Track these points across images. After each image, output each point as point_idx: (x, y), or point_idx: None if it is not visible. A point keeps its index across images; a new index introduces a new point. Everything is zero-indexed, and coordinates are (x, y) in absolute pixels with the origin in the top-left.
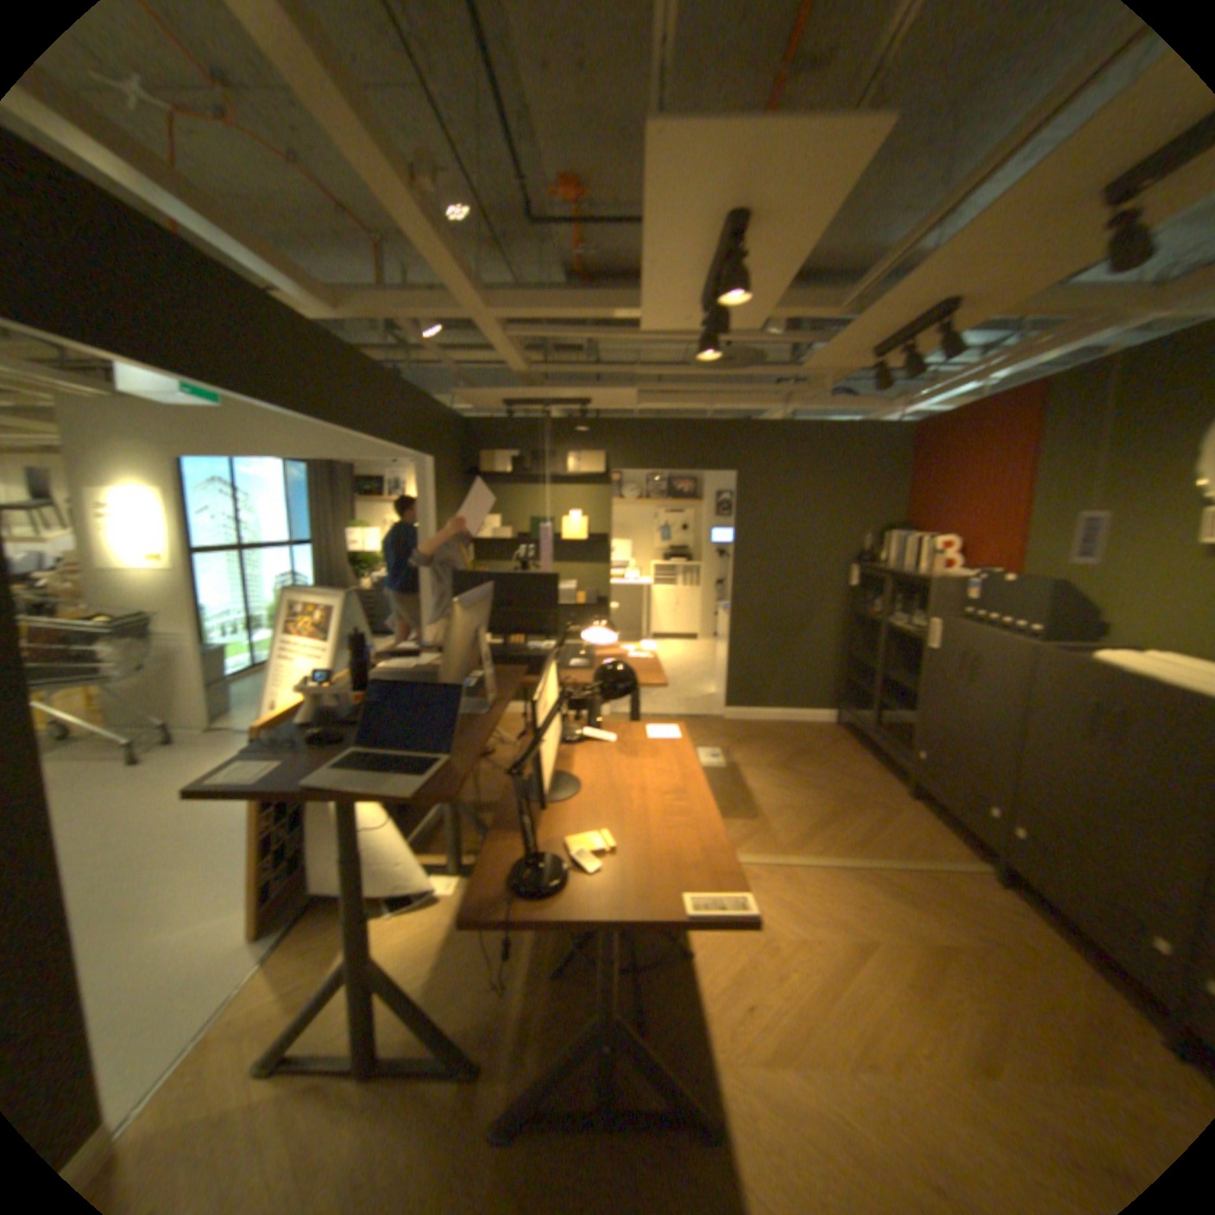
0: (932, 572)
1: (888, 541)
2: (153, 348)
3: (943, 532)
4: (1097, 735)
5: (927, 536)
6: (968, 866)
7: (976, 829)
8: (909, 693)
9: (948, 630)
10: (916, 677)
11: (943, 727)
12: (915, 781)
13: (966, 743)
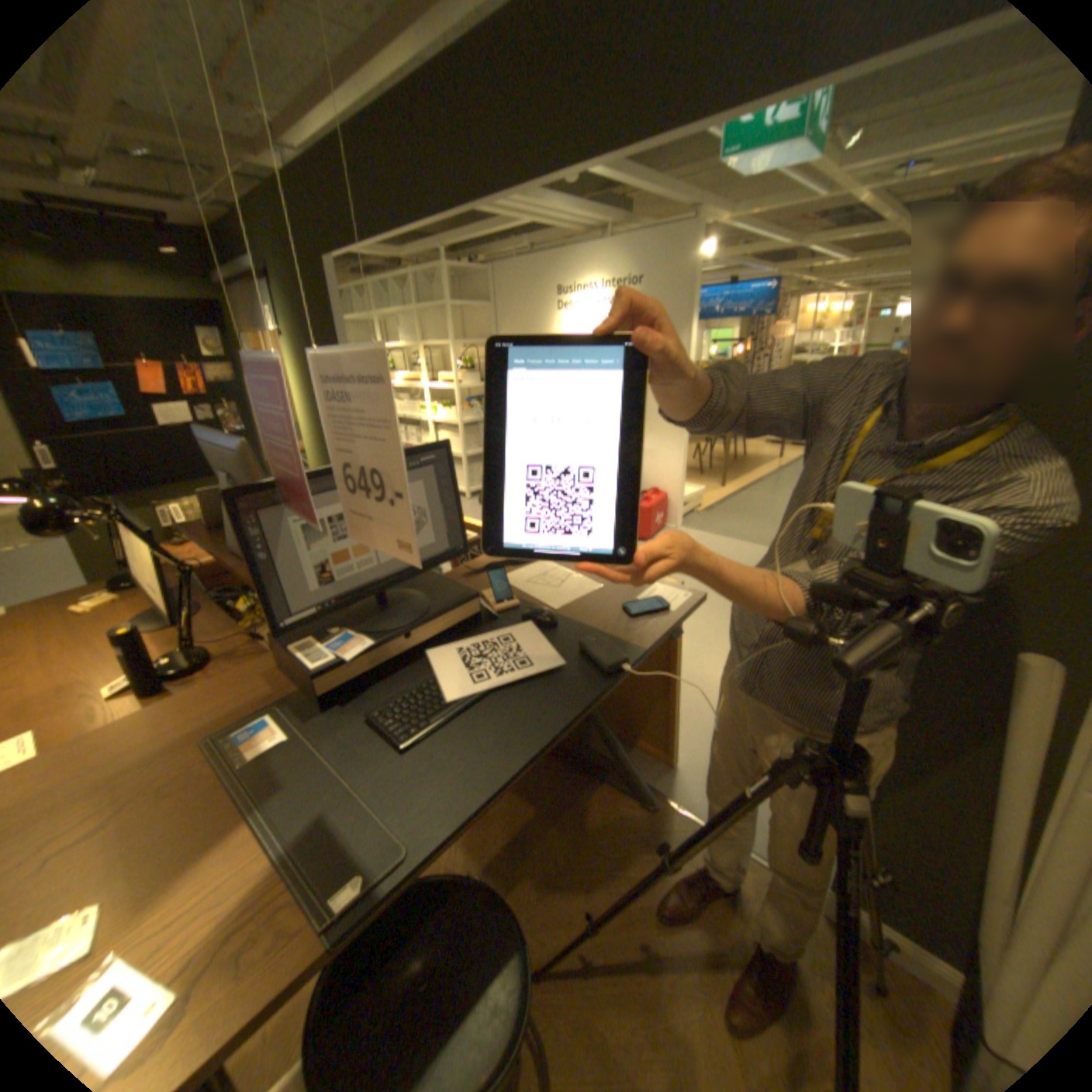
0: None
1: None
2: (362, 226)
3: None
4: None
5: None
6: None
7: None
8: None
9: None
10: None
11: None
12: None
13: None
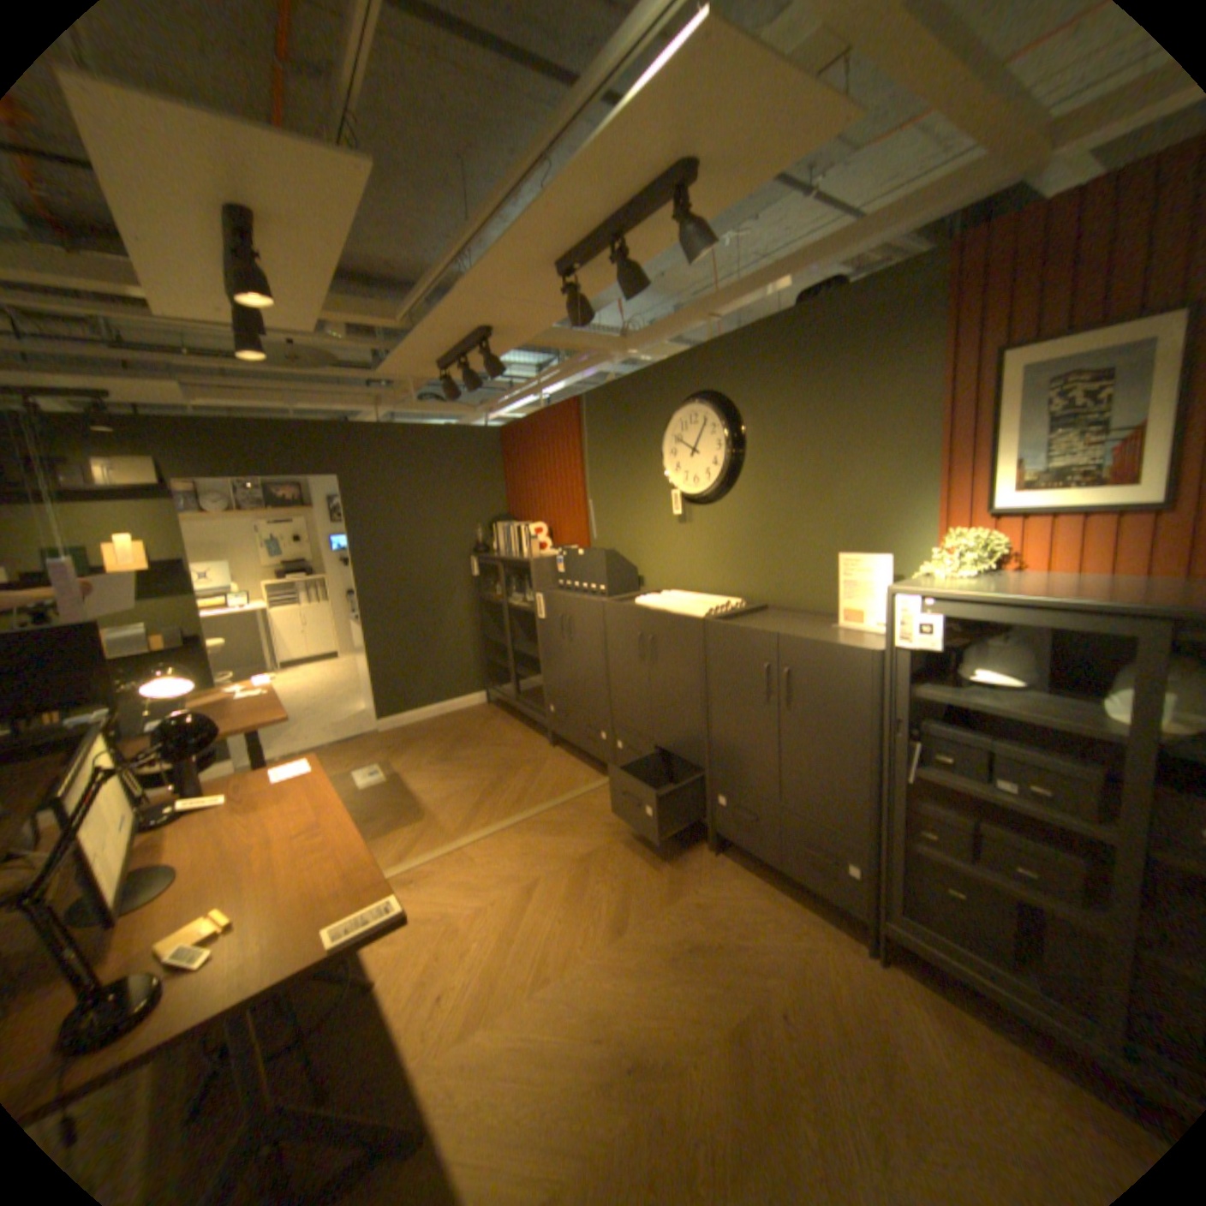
0: (532, 555)
1: (496, 533)
2: None
3: (535, 521)
4: (644, 658)
5: (523, 526)
6: (594, 784)
7: (595, 753)
8: (537, 659)
9: (549, 602)
10: (537, 645)
11: (560, 681)
12: (551, 731)
13: (577, 688)
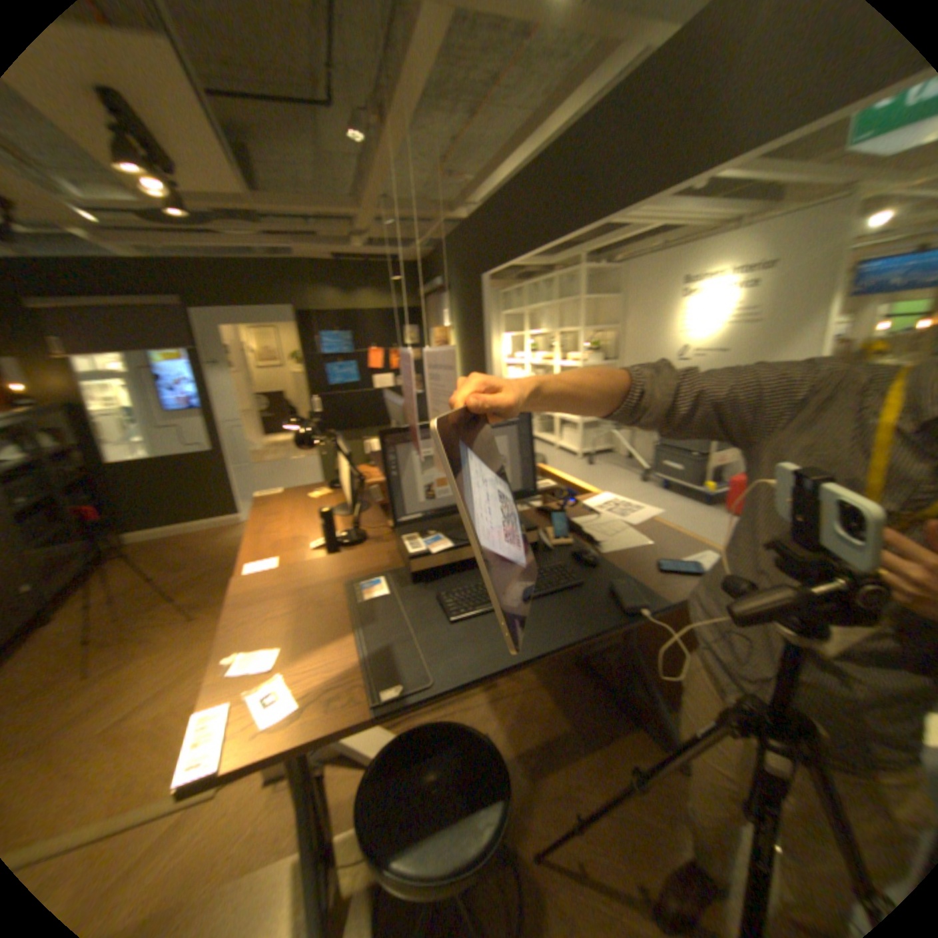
0: None
1: None
2: (511, 252)
3: None
4: None
5: None
6: None
7: None
8: None
9: None
10: None
11: None
12: None
13: None
